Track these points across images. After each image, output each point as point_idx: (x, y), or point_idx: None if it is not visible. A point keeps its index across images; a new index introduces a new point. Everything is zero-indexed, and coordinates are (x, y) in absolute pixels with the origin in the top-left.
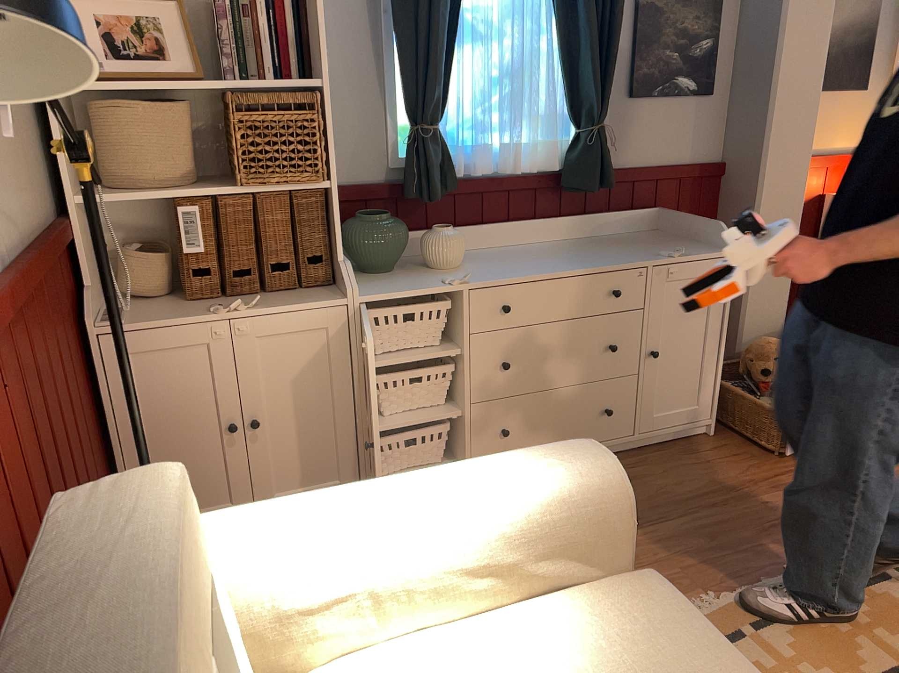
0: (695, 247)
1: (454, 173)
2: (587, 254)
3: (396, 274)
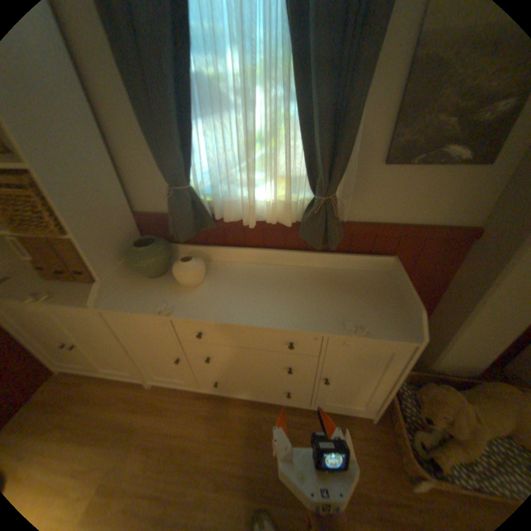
0: (390, 319)
1: (213, 216)
2: (293, 297)
3: (156, 282)
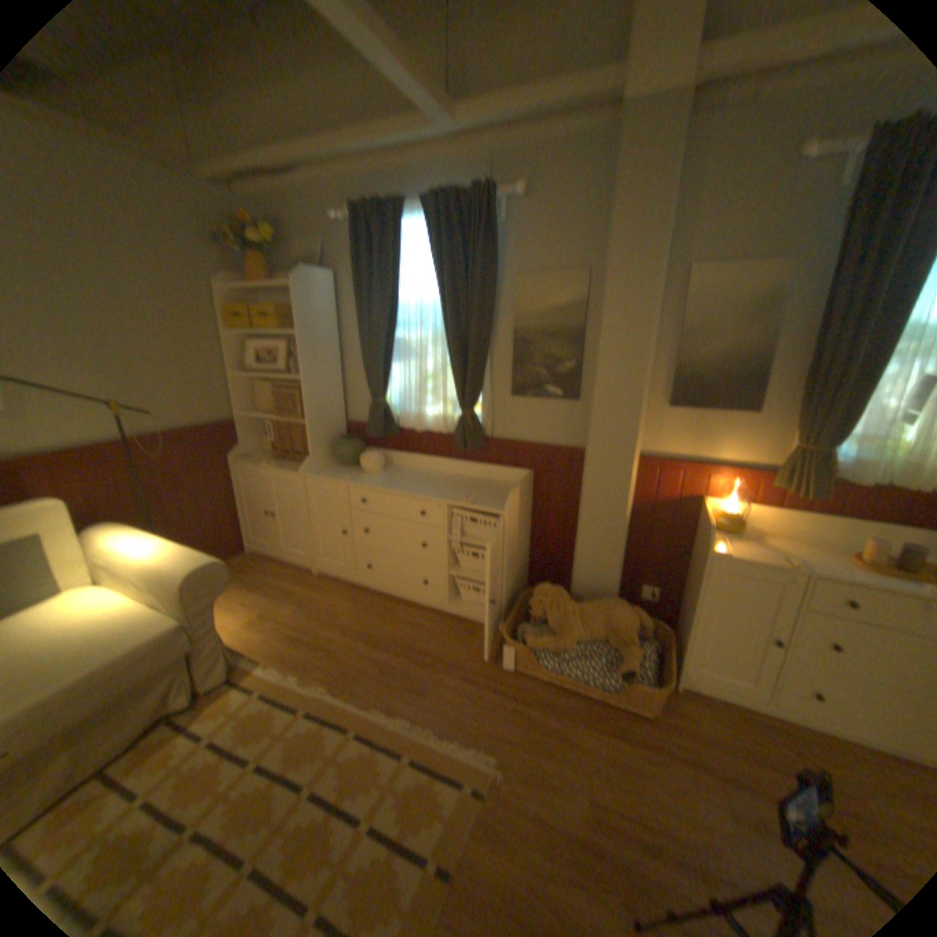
0: (496, 503)
1: (398, 427)
2: (437, 487)
3: (346, 471)
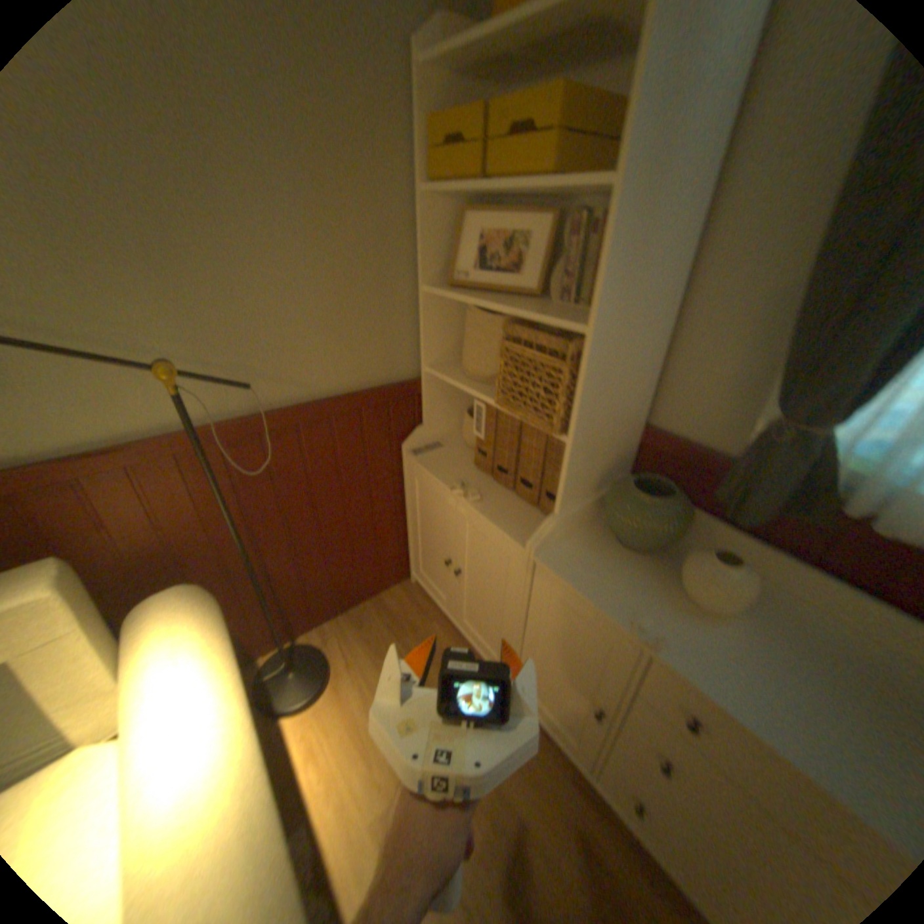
0: None
1: (845, 505)
2: None
3: (636, 563)
